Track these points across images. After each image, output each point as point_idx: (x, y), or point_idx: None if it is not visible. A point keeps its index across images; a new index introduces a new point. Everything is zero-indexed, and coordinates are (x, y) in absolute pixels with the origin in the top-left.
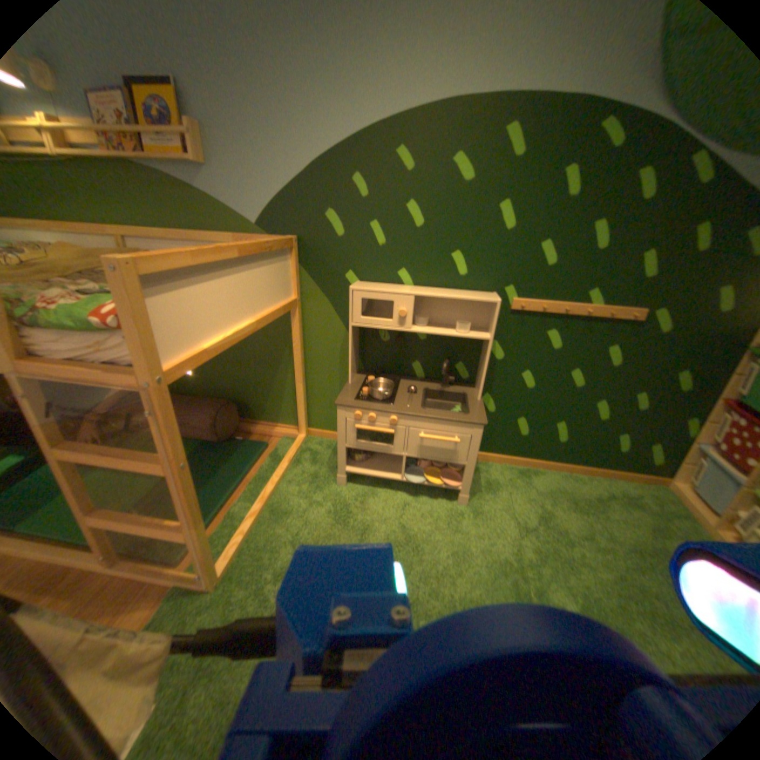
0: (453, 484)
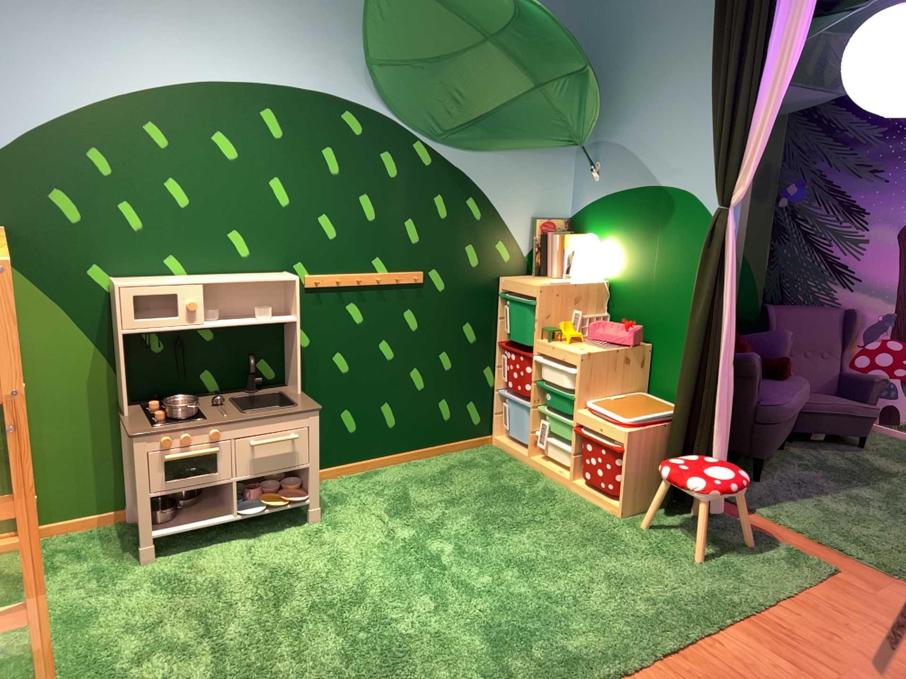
0: (304, 498)
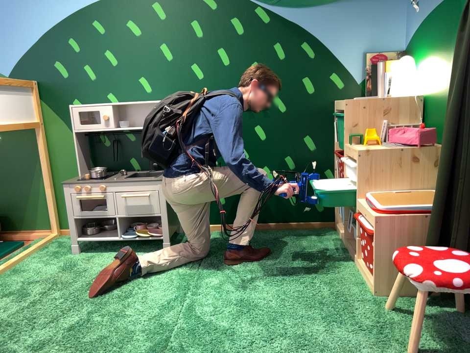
0: (157, 237)
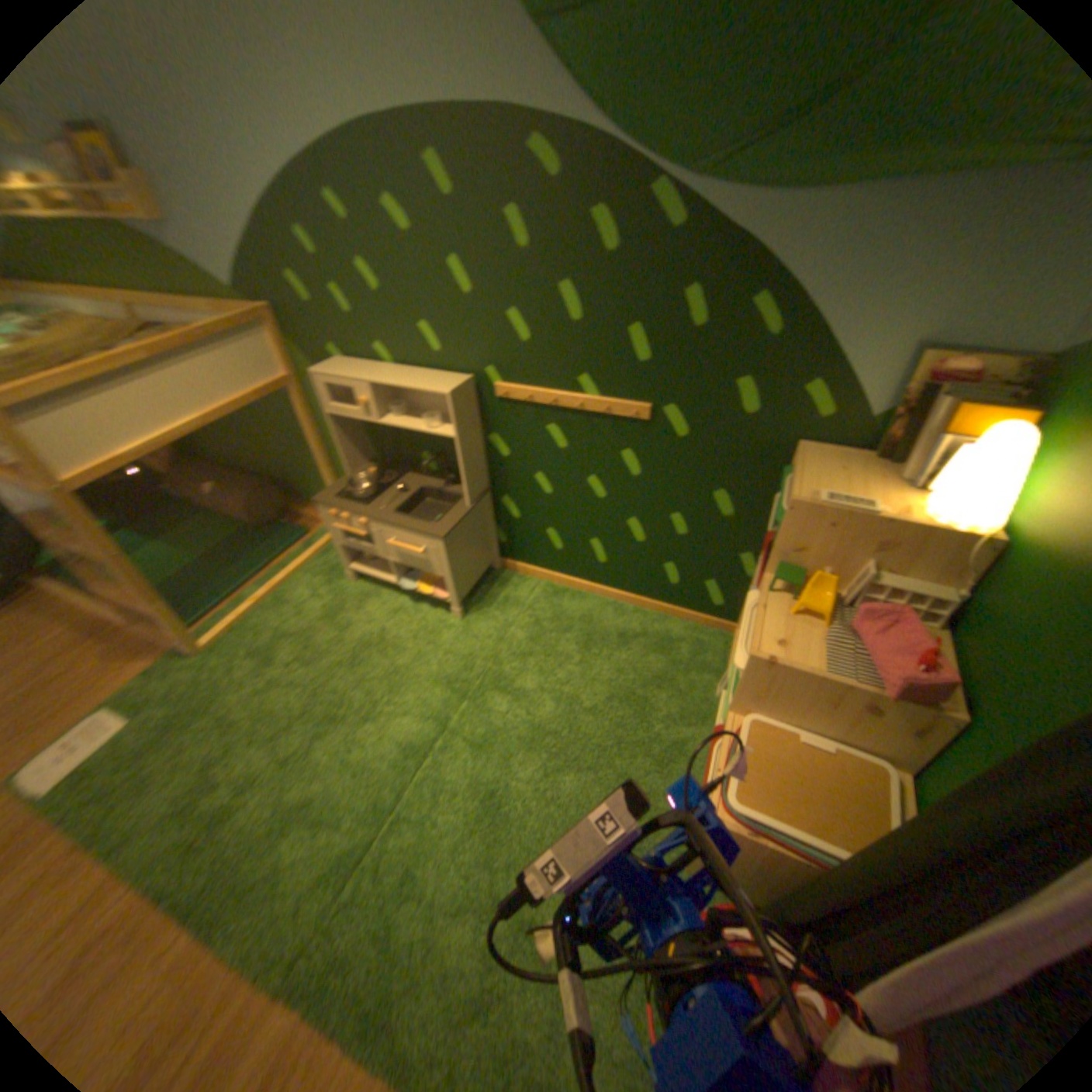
0: (444, 599)
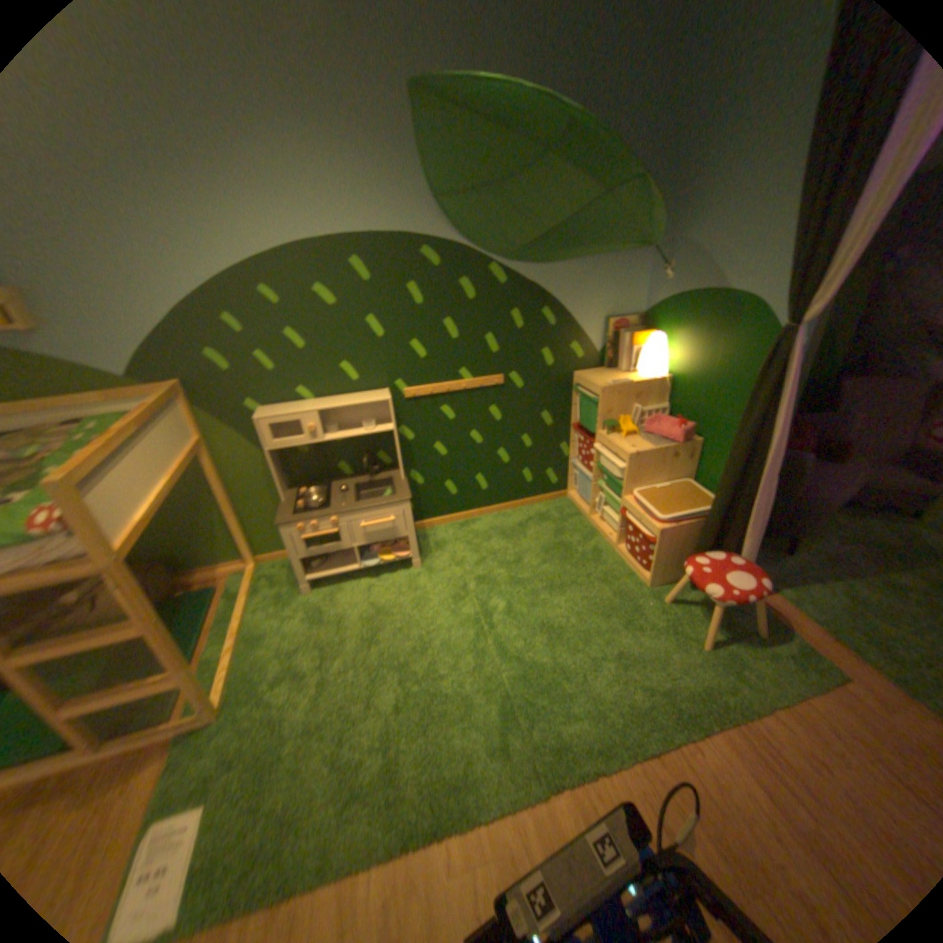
0: (406, 556)
